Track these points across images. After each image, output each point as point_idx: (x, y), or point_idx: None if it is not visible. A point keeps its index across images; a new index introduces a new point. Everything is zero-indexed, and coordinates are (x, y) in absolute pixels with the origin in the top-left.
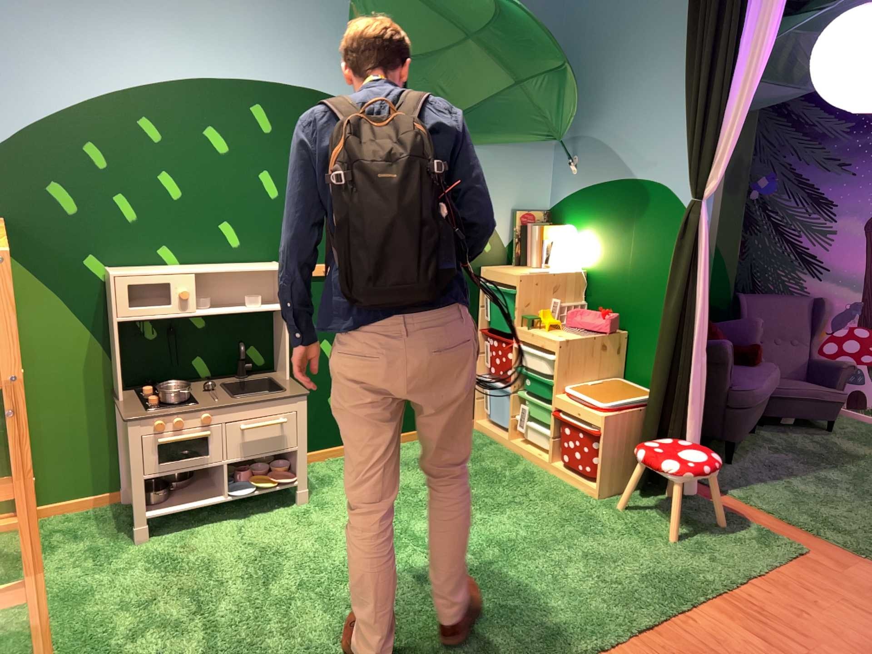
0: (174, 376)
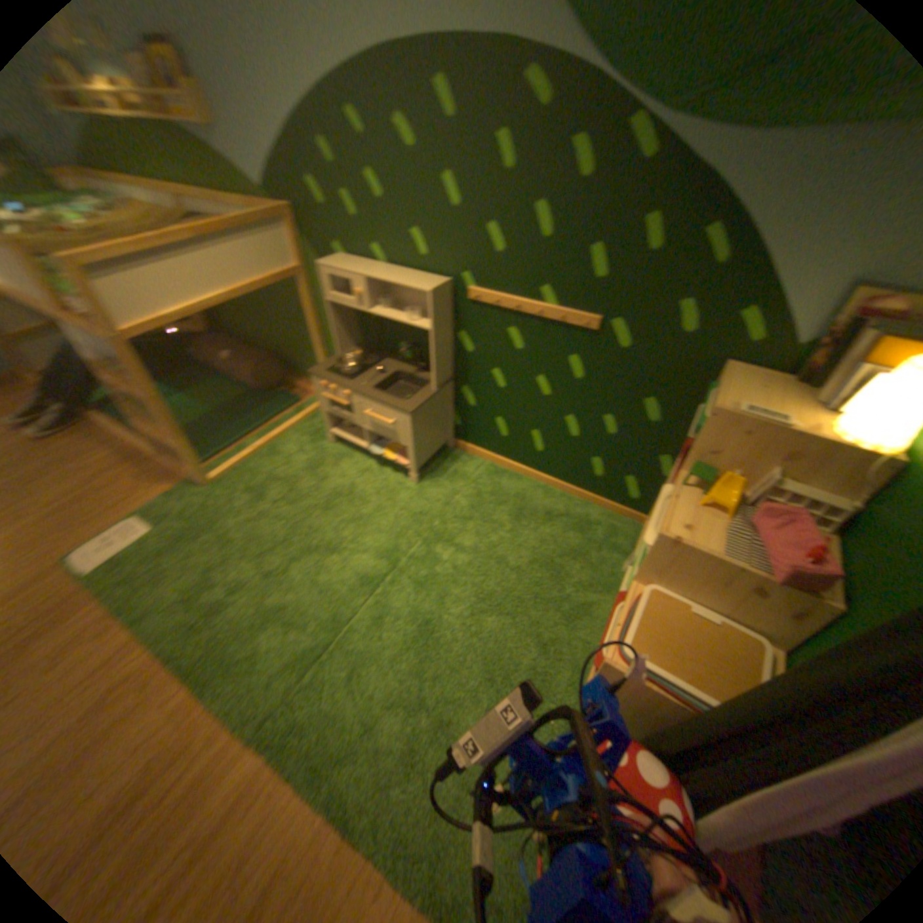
0: (388, 350)
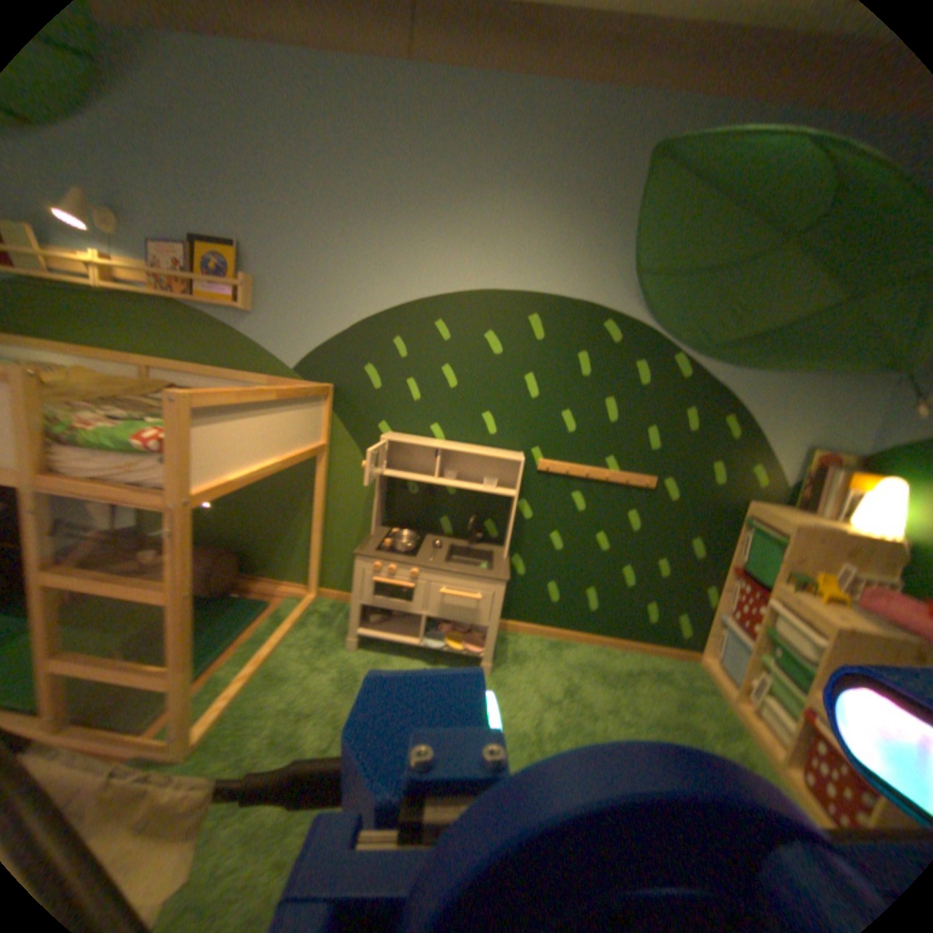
0: (419, 523)
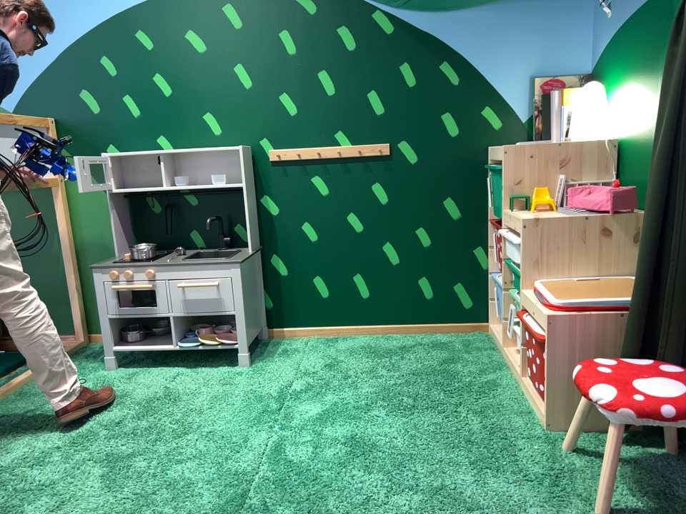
0: (171, 245)
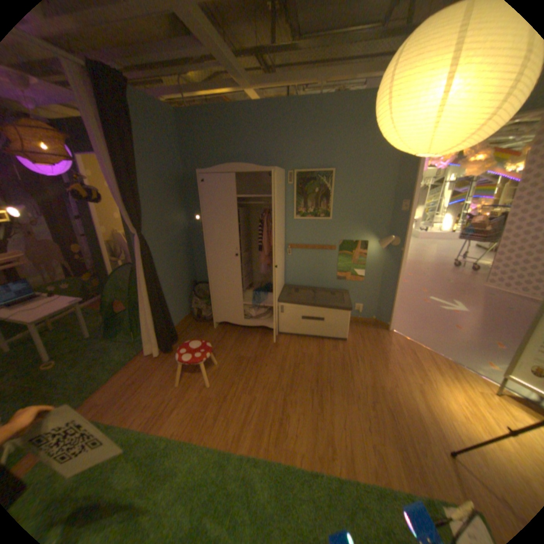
0: None
